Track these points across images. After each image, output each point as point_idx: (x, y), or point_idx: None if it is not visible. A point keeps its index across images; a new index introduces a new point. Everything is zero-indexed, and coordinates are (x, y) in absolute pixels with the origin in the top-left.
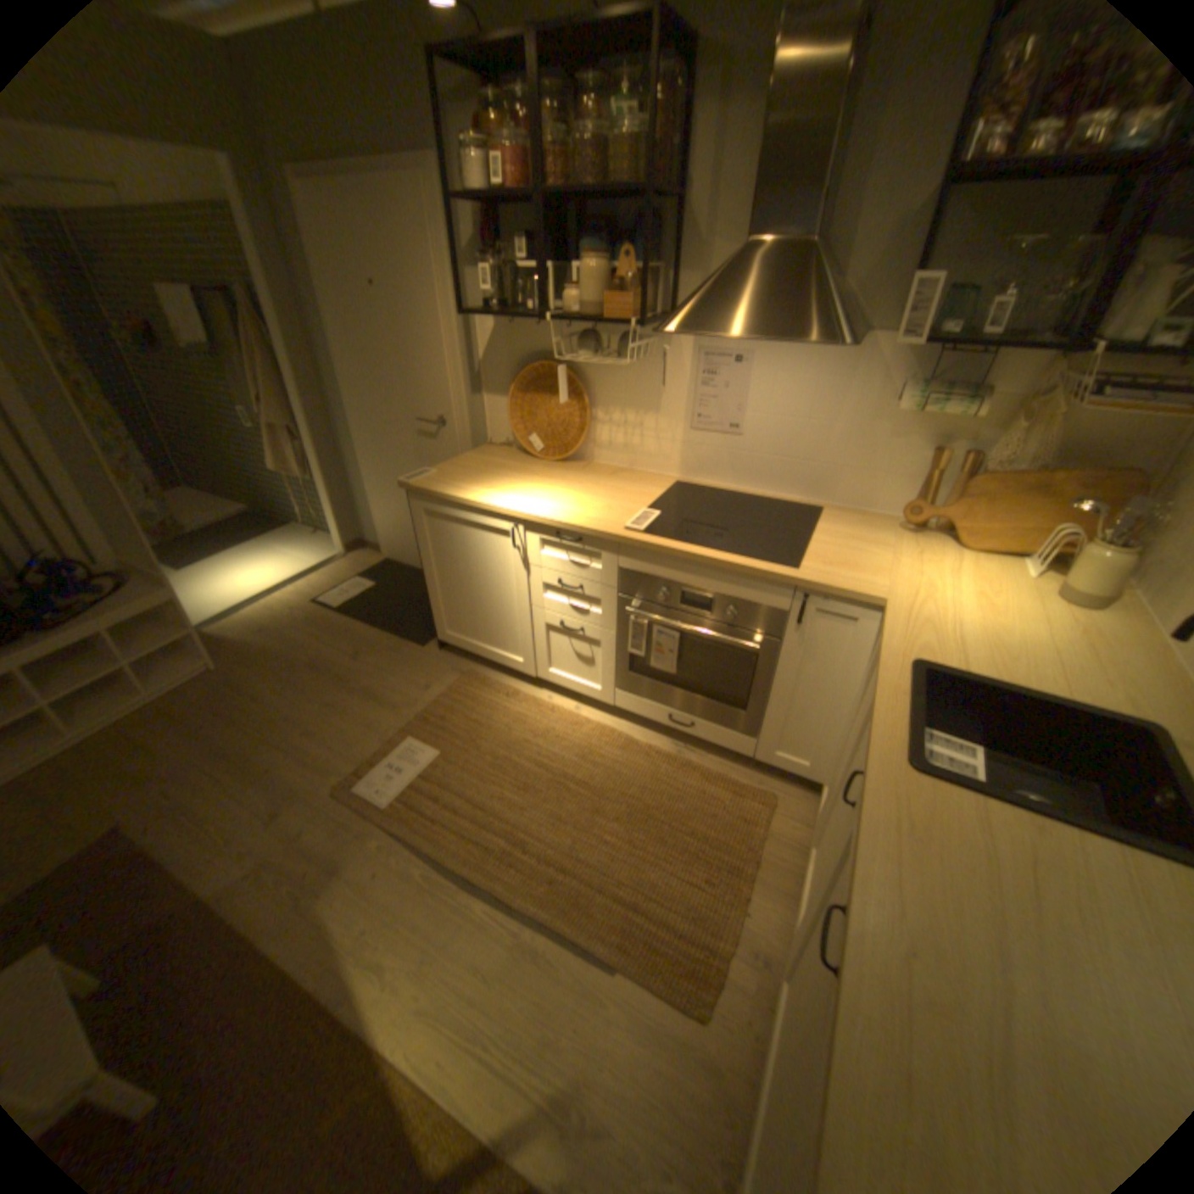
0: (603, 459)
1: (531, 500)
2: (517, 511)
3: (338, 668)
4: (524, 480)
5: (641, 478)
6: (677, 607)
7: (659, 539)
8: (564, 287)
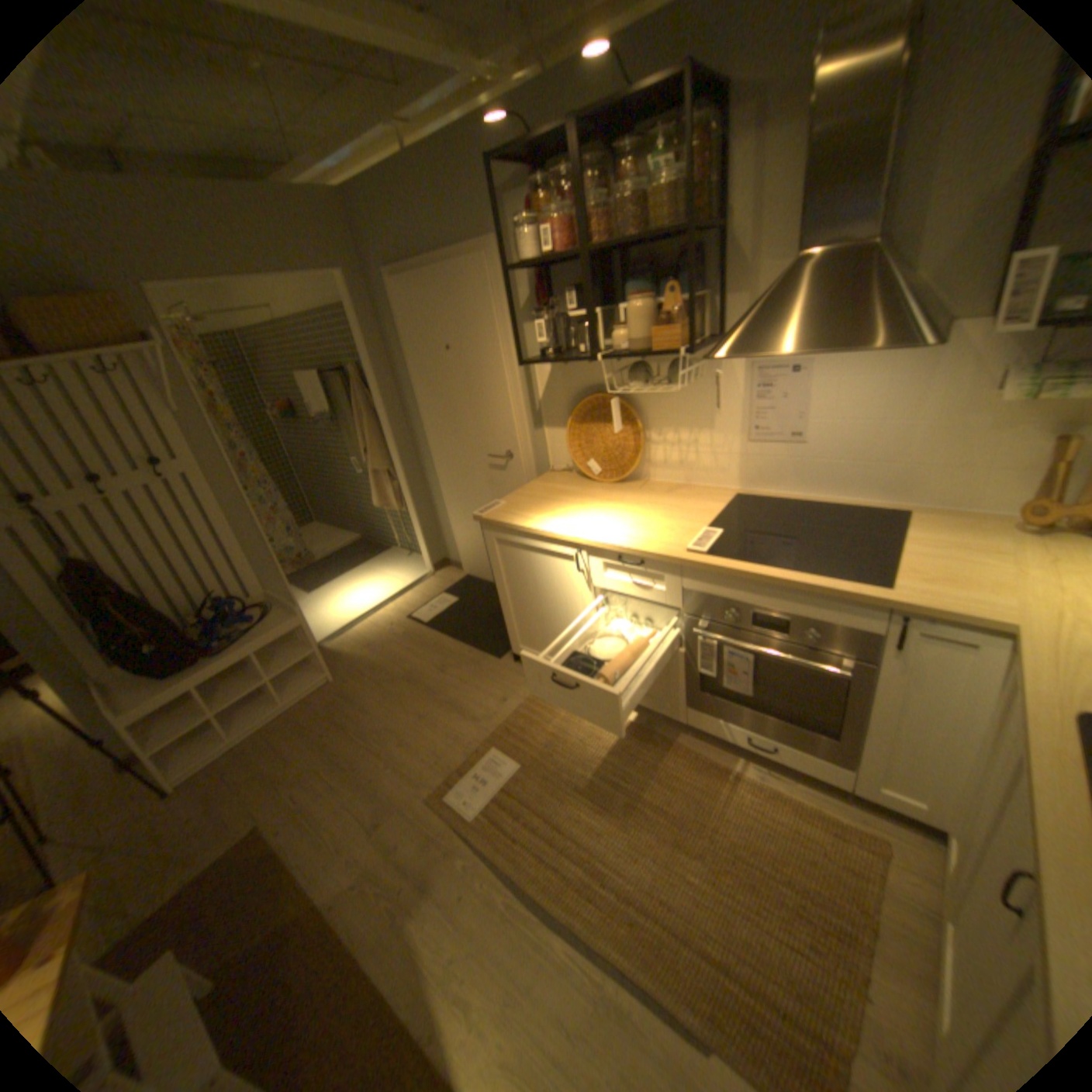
0: (659, 476)
1: (592, 524)
2: (579, 537)
3: (429, 679)
4: (585, 504)
5: (699, 493)
6: (749, 628)
7: (724, 559)
8: (613, 326)
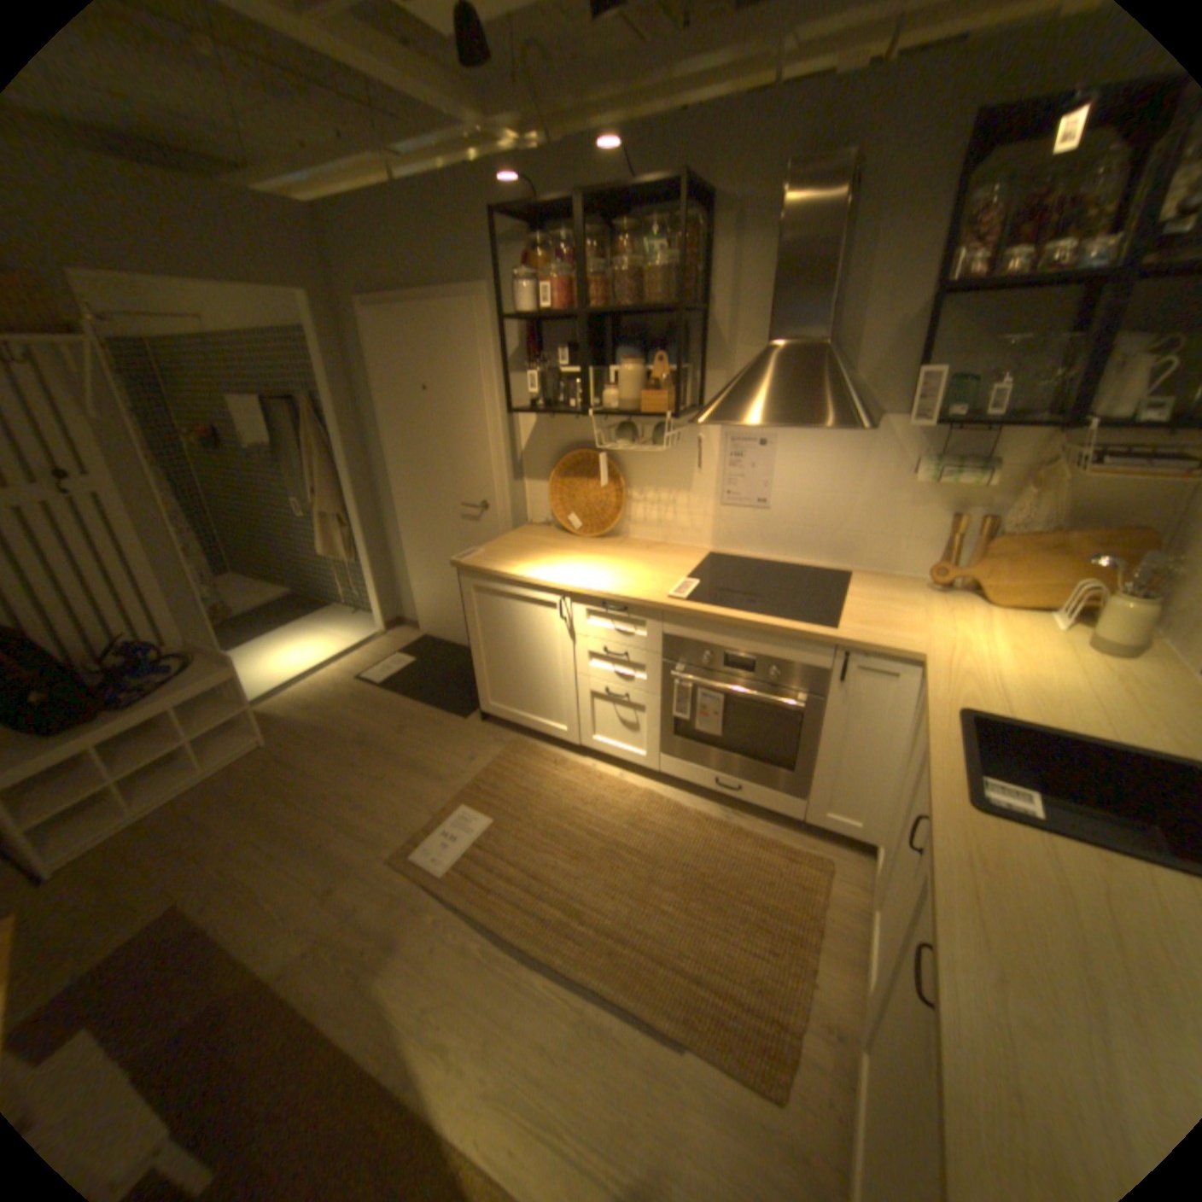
0: (638, 534)
1: (576, 573)
2: (565, 584)
3: (384, 741)
4: (567, 555)
5: (676, 550)
6: (721, 670)
7: (701, 605)
8: (603, 386)
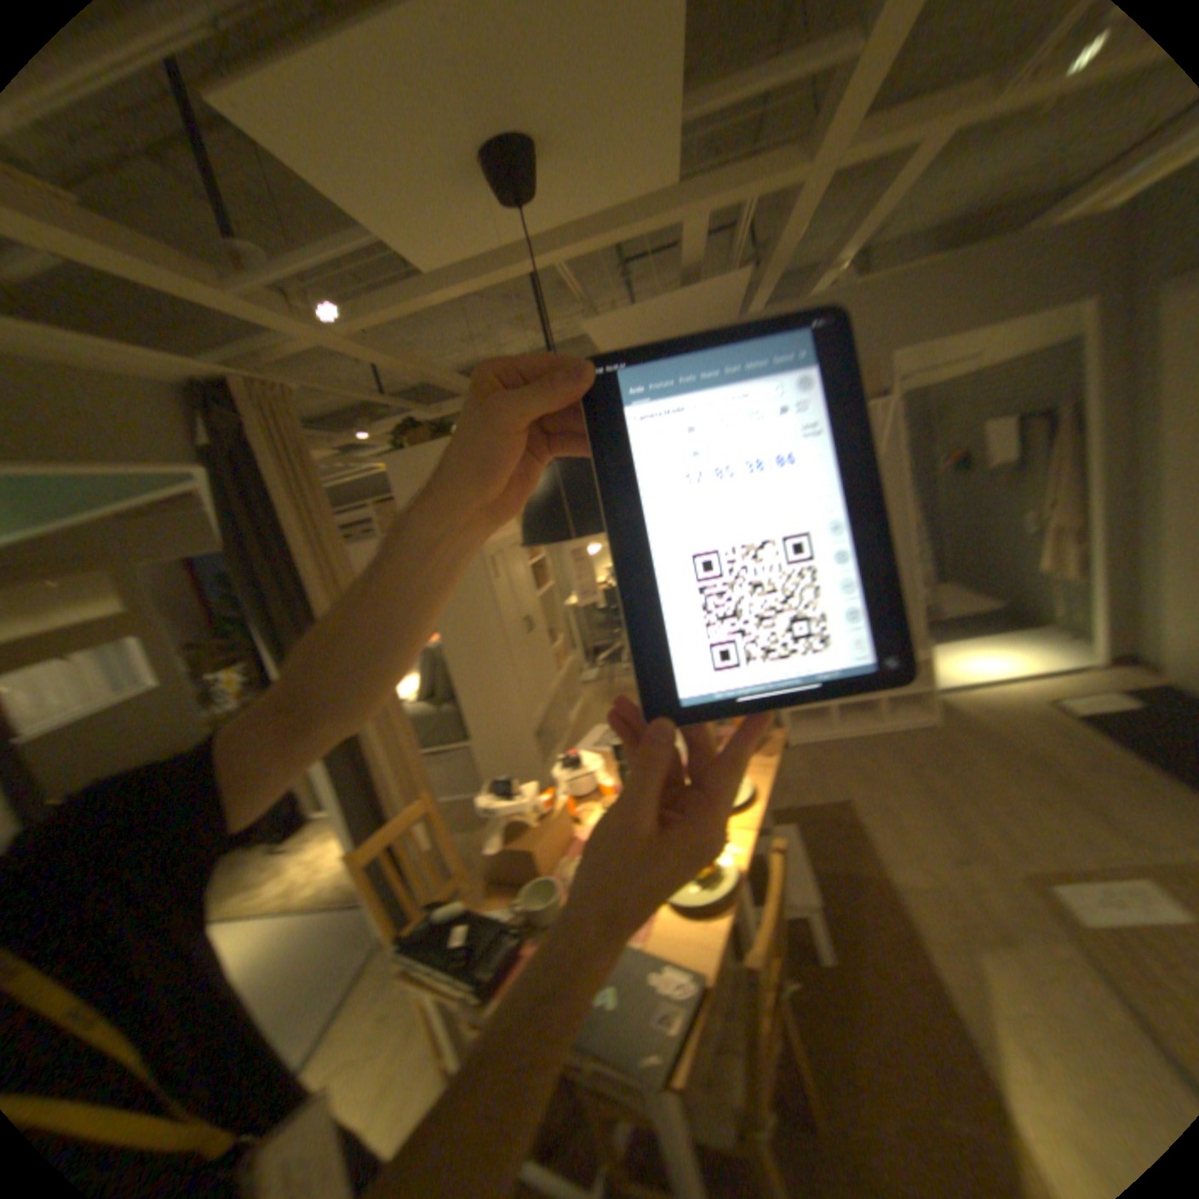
0: None
1: None
2: None
3: (1068, 773)
4: None
5: None
6: None
7: None
8: None
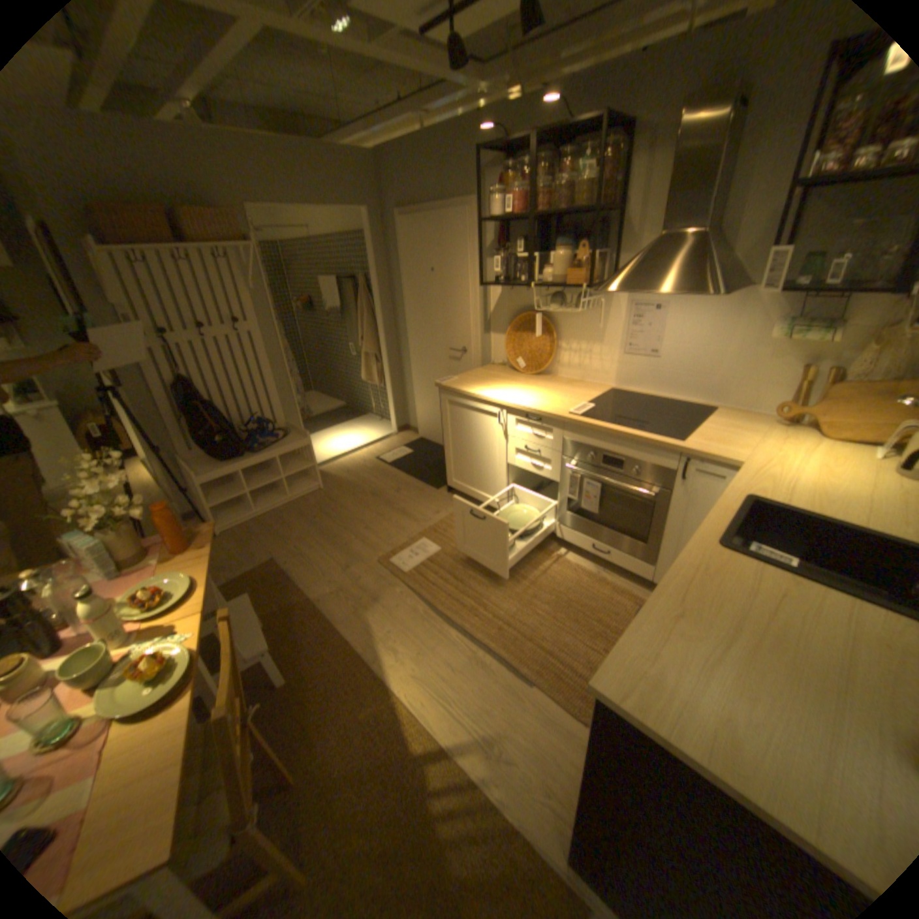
0: (563, 374)
1: (512, 395)
2: (502, 401)
3: (388, 495)
4: (510, 385)
5: (587, 386)
6: (600, 466)
7: (590, 420)
8: (545, 267)
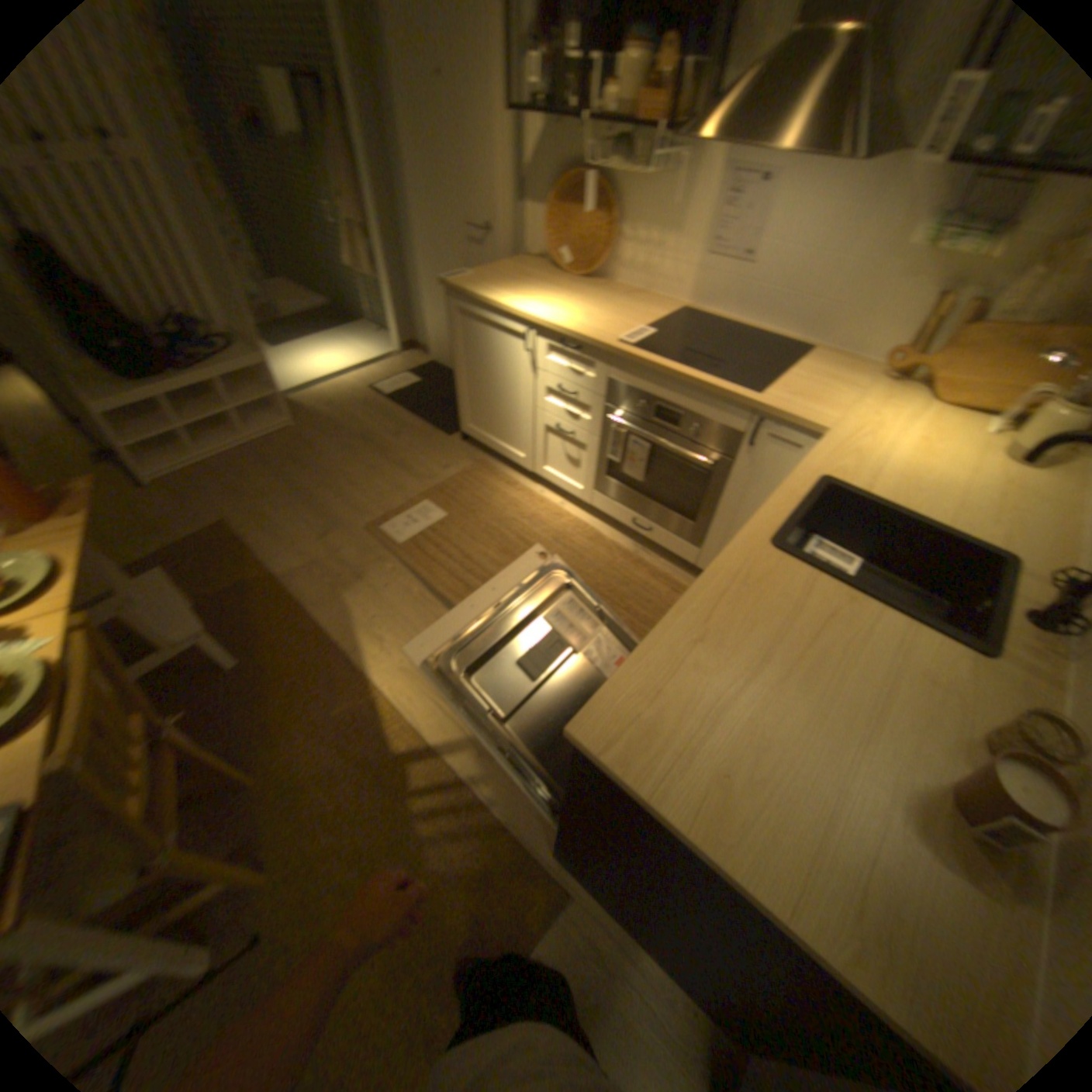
0: (621, 279)
1: (544, 307)
2: (528, 315)
3: (379, 442)
4: (544, 290)
5: (650, 301)
6: (649, 420)
7: (643, 353)
8: (607, 83)
